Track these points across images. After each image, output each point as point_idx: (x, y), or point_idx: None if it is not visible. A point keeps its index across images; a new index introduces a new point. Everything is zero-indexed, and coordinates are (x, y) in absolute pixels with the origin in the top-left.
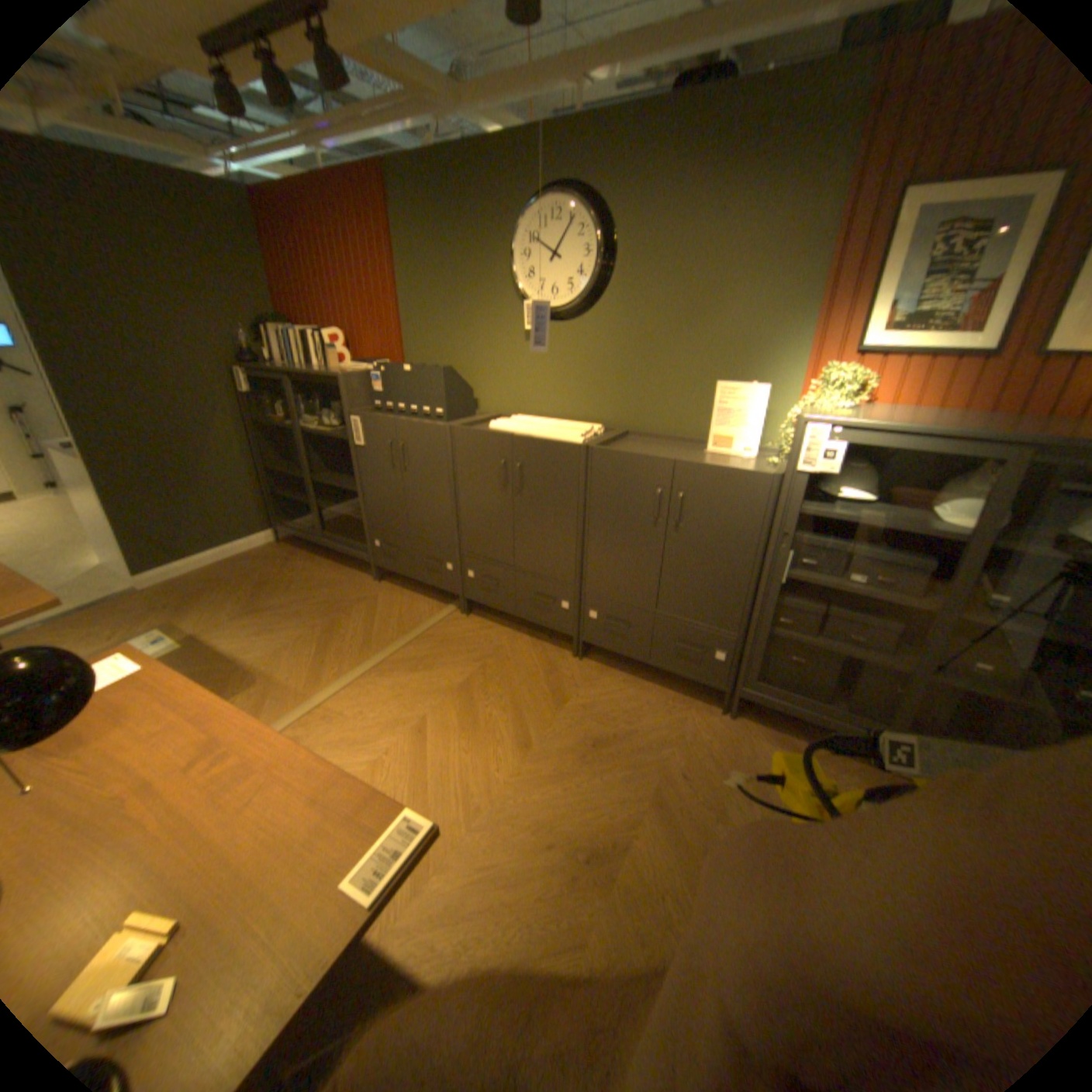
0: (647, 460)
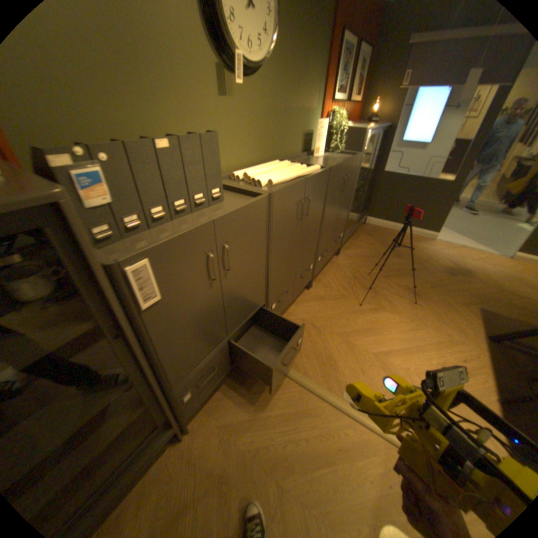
0: (343, 165)
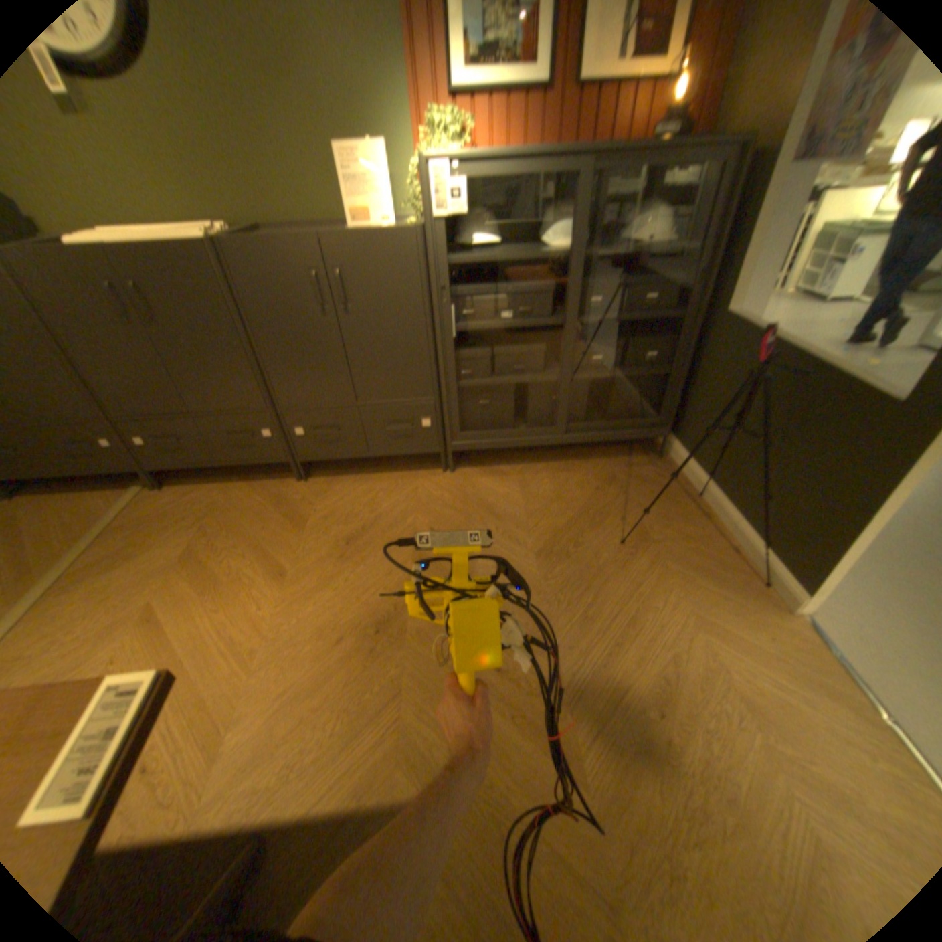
0: (285, 239)
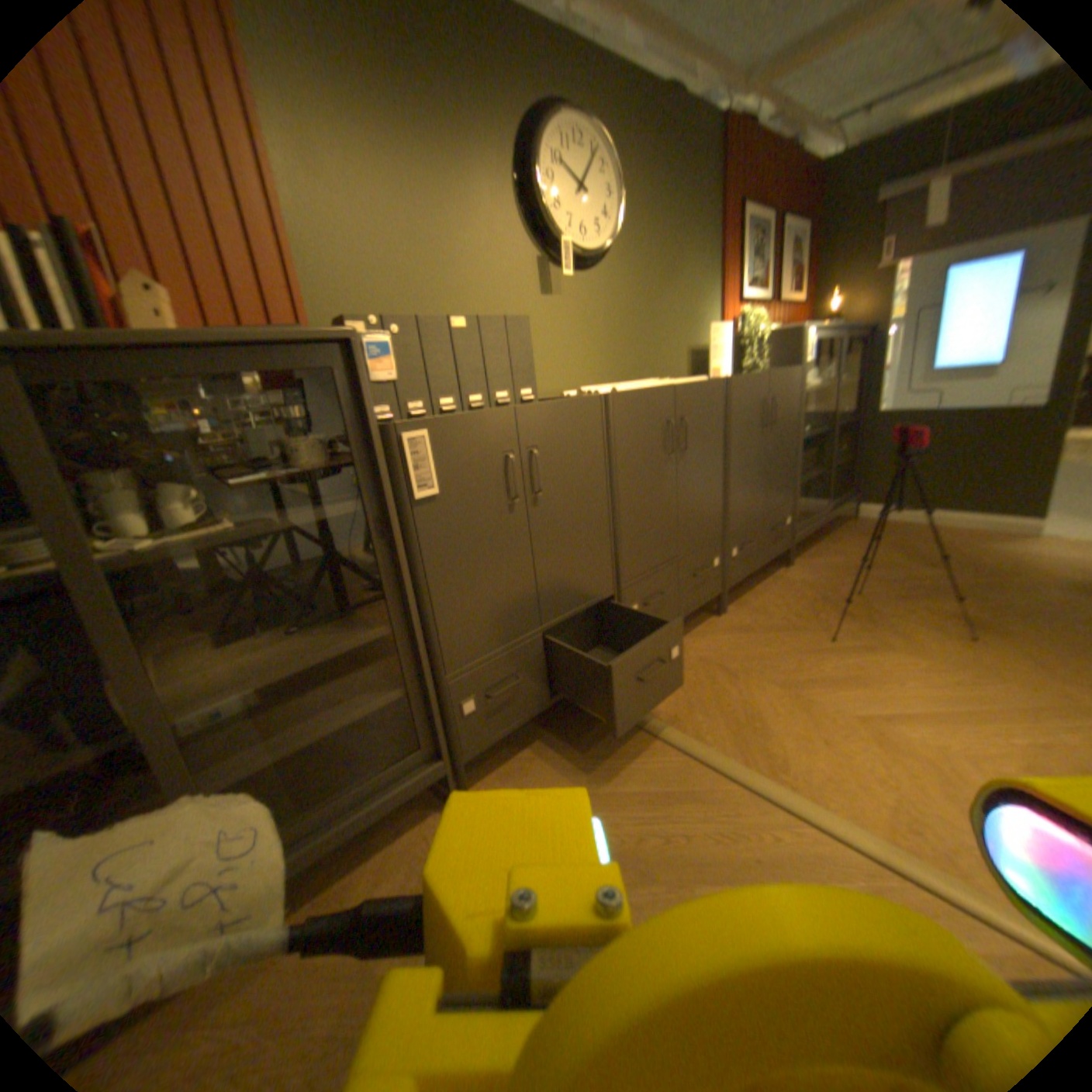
0: (757, 377)
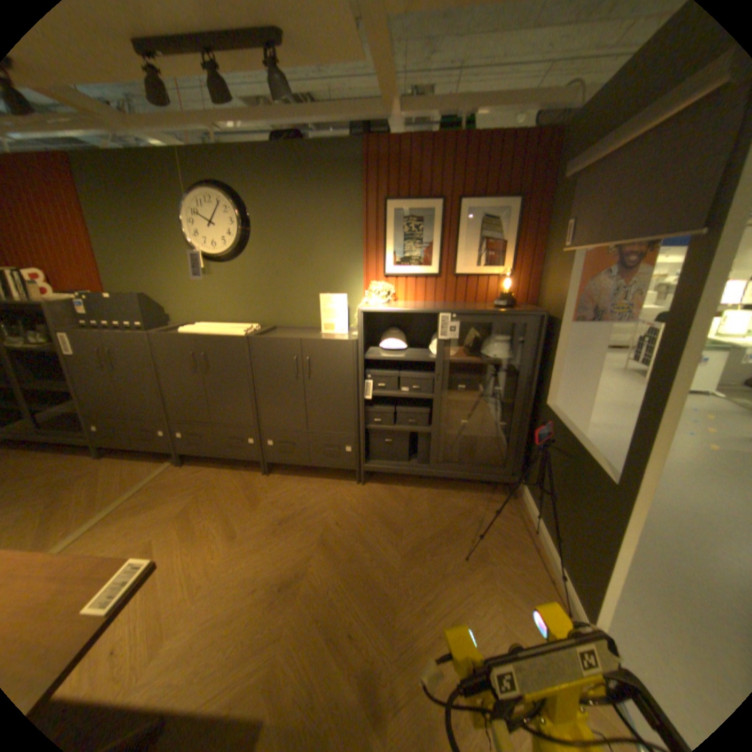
0: (284, 341)
